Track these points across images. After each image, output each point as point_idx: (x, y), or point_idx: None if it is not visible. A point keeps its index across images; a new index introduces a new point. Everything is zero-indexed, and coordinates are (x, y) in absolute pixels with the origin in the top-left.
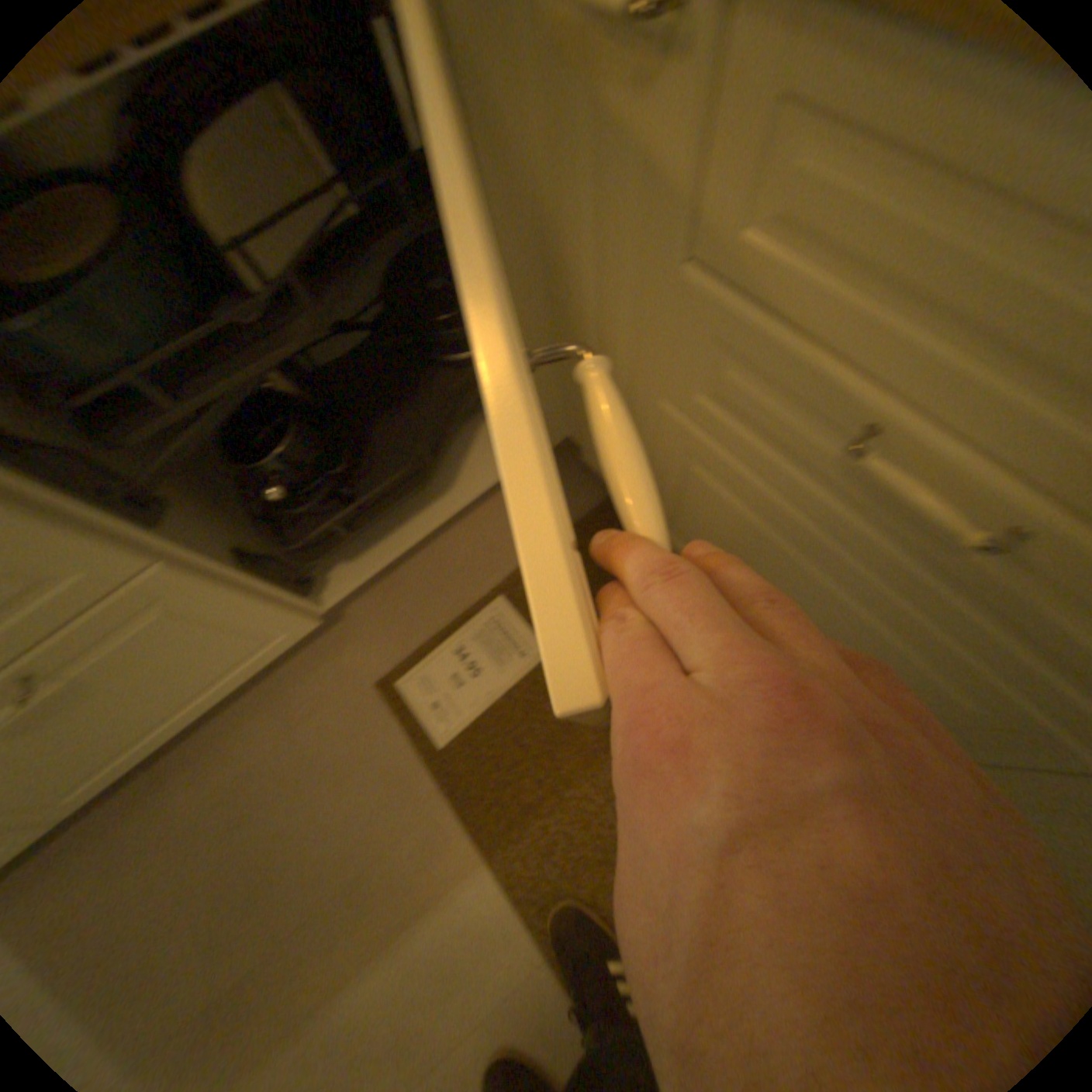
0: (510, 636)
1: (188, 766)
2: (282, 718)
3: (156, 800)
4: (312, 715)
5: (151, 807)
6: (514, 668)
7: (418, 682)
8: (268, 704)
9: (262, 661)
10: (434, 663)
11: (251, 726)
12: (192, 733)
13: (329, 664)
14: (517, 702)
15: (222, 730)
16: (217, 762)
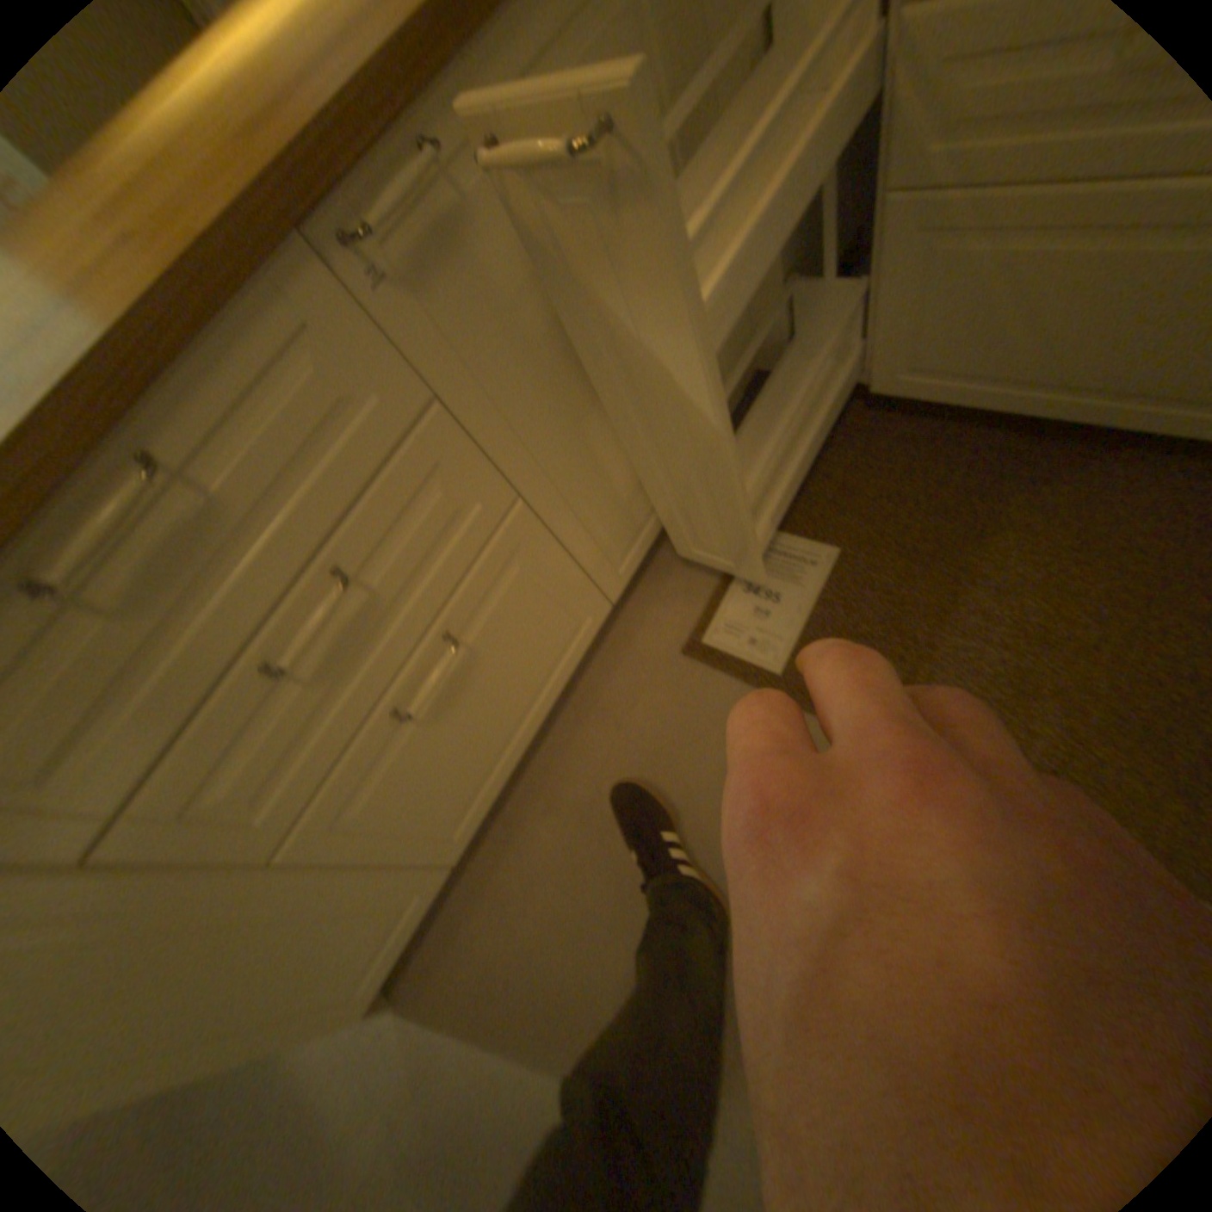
0: (792, 558)
1: (533, 806)
2: (604, 726)
3: (516, 849)
4: (631, 710)
5: (515, 856)
6: (812, 581)
7: (723, 635)
8: (583, 721)
9: (575, 659)
10: (729, 614)
11: (576, 746)
12: (522, 777)
13: (625, 661)
14: (834, 607)
15: (550, 762)
16: (560, 790)
